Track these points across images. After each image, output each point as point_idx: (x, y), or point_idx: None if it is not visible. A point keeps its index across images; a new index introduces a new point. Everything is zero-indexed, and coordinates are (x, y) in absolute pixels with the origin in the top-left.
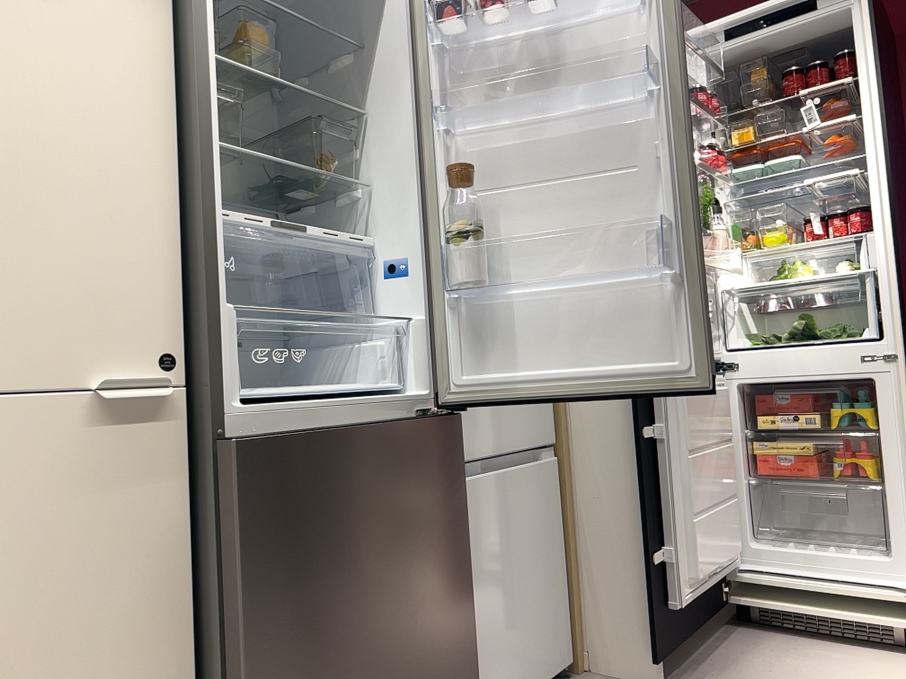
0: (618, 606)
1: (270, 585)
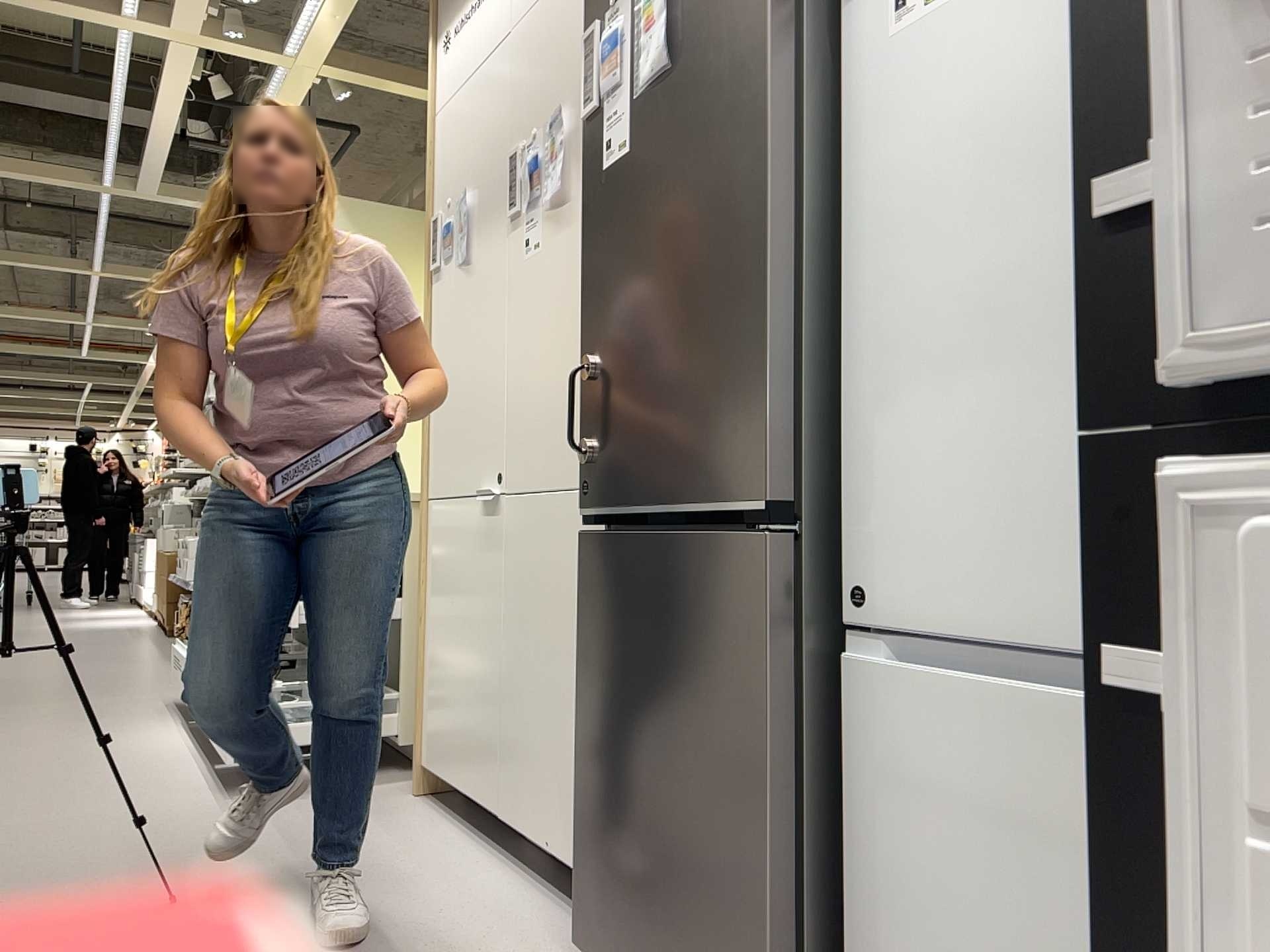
0: None
1: (590, 666)
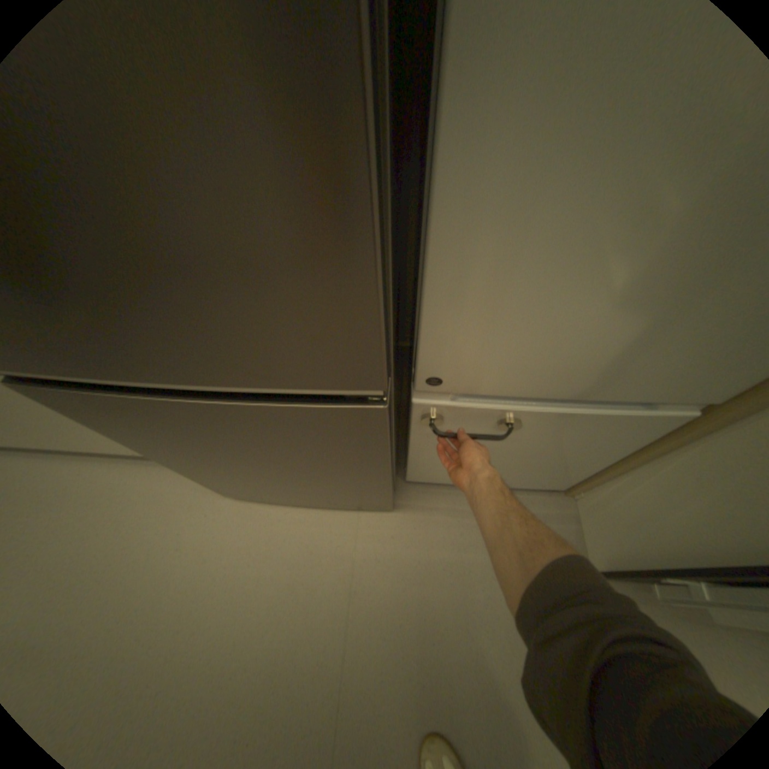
0: (619, 525)
1: (139, 444)
